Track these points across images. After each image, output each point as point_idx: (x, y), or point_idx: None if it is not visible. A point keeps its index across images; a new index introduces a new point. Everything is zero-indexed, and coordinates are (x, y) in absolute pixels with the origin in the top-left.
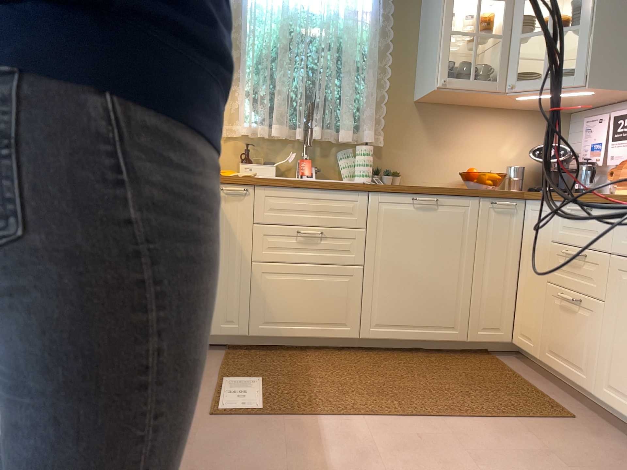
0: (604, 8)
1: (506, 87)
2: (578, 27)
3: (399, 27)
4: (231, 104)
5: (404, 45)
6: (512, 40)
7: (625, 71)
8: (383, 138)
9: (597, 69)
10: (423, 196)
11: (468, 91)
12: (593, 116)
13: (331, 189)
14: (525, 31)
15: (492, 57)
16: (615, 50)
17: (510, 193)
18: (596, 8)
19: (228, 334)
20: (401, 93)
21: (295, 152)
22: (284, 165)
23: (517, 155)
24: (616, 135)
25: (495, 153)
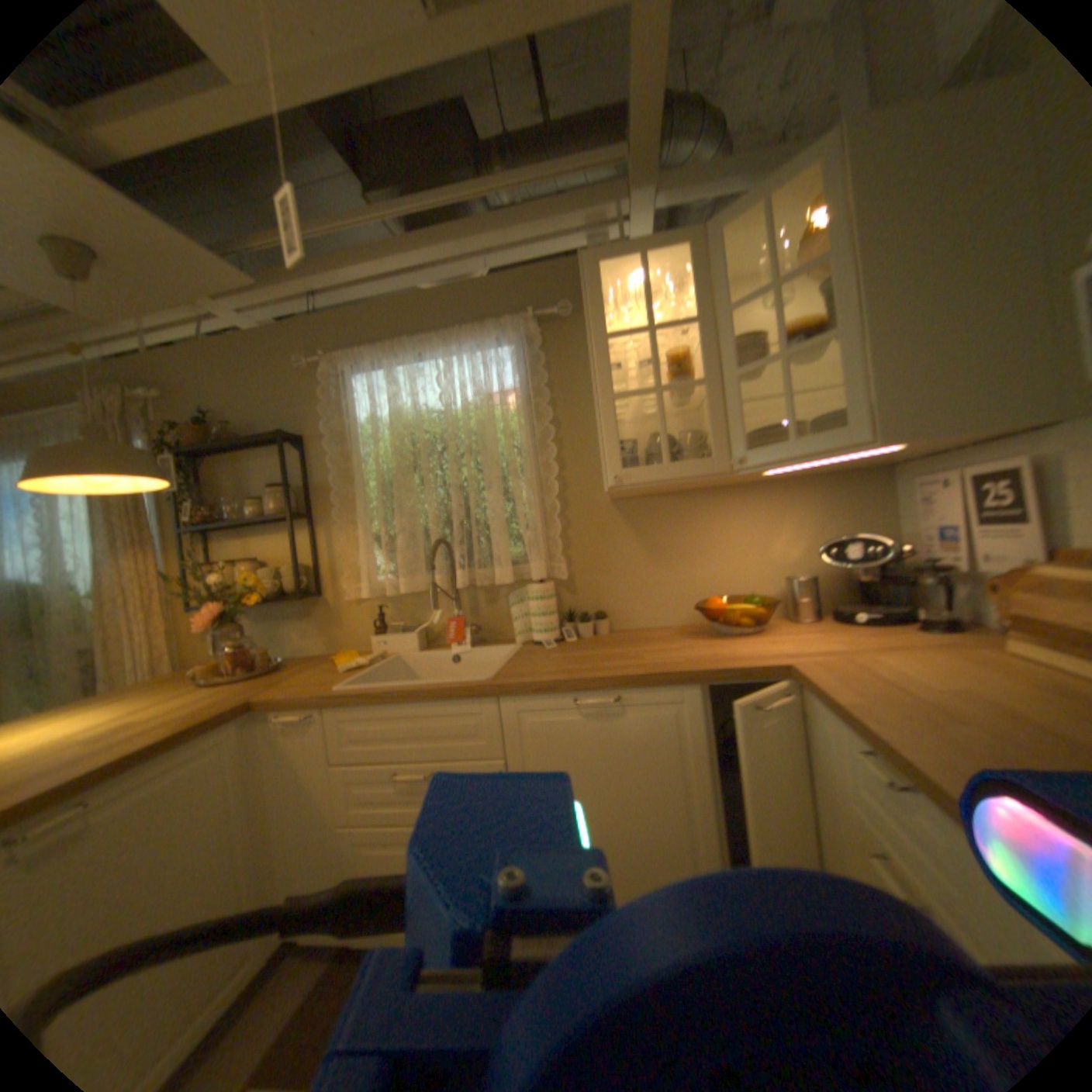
0: (883, 284)
1: (734, 463)
2: (836, 334)
3: (567, 400)
4: (355, 556)
5: (578, 422)
6: (726, 383)
7: (967, 395)
8: (567, 568)
9: (896, 406)
10: (591, 695)
11: (665, 483)
12: (931, 477)
13: (436, 700)
14: (751, 361)
15: (711, 414)
16: (931, 359)
17: (760, 672)
18: (864, 289)
19: (323, 944)
20: (586, 493)
21: (442, 610)
22: (438, 626)
23: (806, 554)
24: (987, 515)
25: (764, 558)
